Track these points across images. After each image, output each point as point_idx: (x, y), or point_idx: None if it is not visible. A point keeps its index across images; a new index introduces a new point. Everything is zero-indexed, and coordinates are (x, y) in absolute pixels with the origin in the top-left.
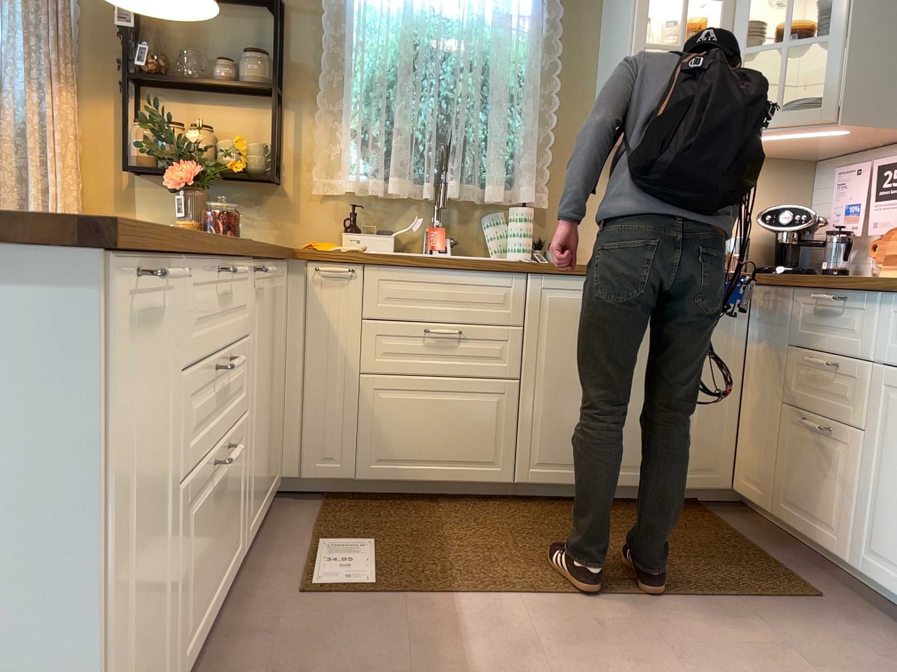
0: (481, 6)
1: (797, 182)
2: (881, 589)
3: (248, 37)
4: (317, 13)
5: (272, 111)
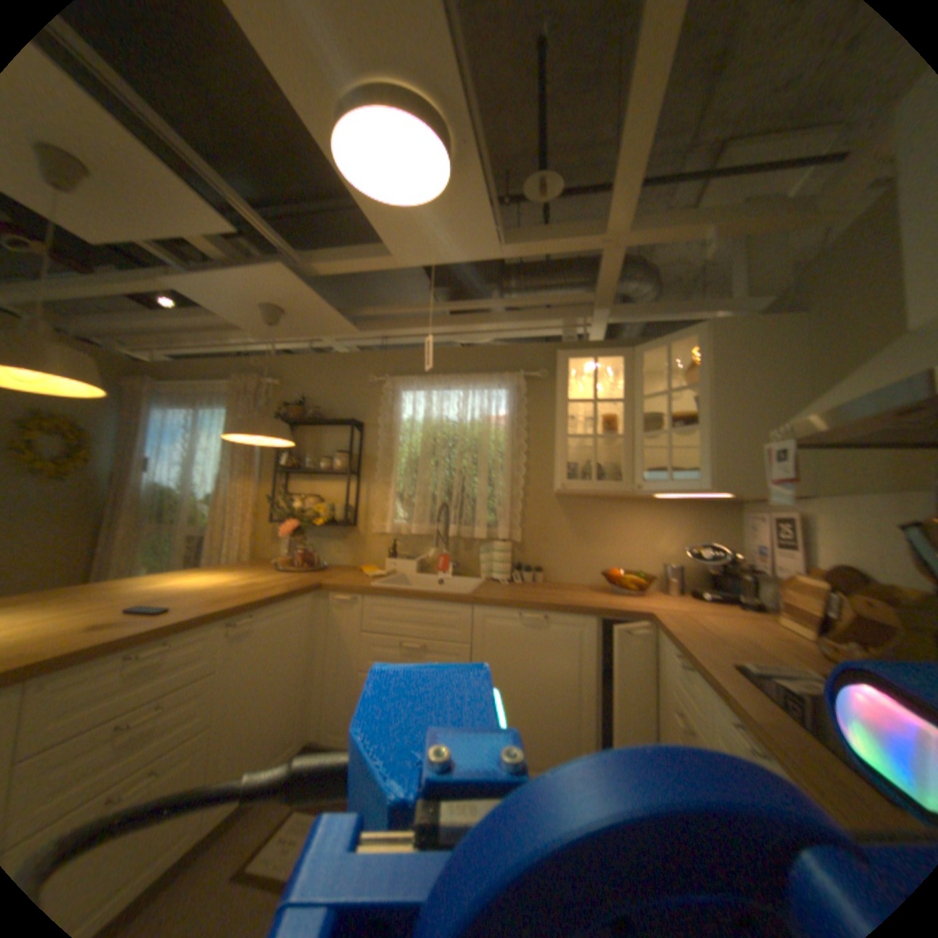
0: (475, 414)
1: (727, 520)
2: None
3: (344, 442)
4: (381, 427)
5: (355, 483)
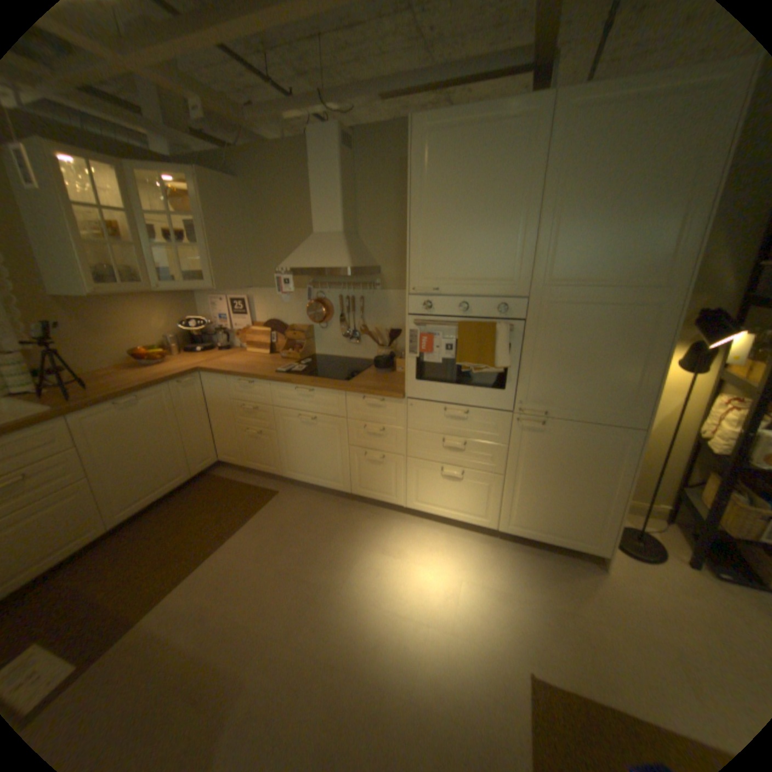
0: None
1: (186, 299)
2: (295, 480)
3: None
4: None
5: None
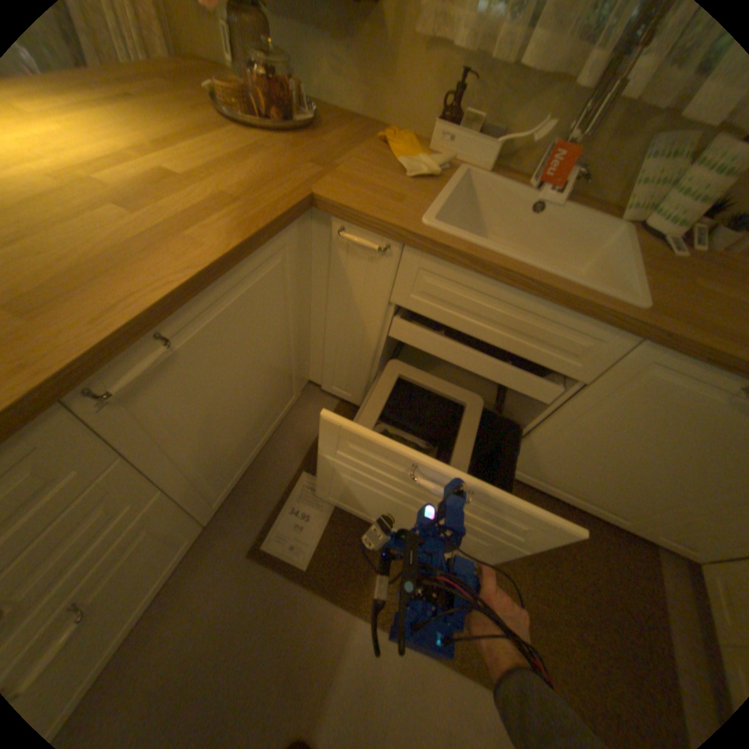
0: None
1: None
2: None
3: None
4: None
5: None
